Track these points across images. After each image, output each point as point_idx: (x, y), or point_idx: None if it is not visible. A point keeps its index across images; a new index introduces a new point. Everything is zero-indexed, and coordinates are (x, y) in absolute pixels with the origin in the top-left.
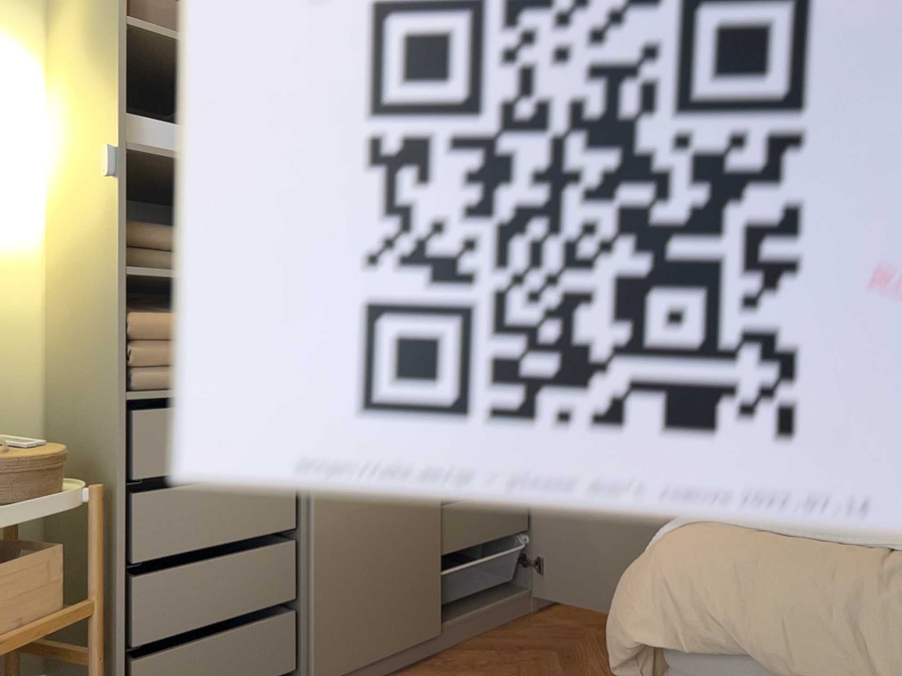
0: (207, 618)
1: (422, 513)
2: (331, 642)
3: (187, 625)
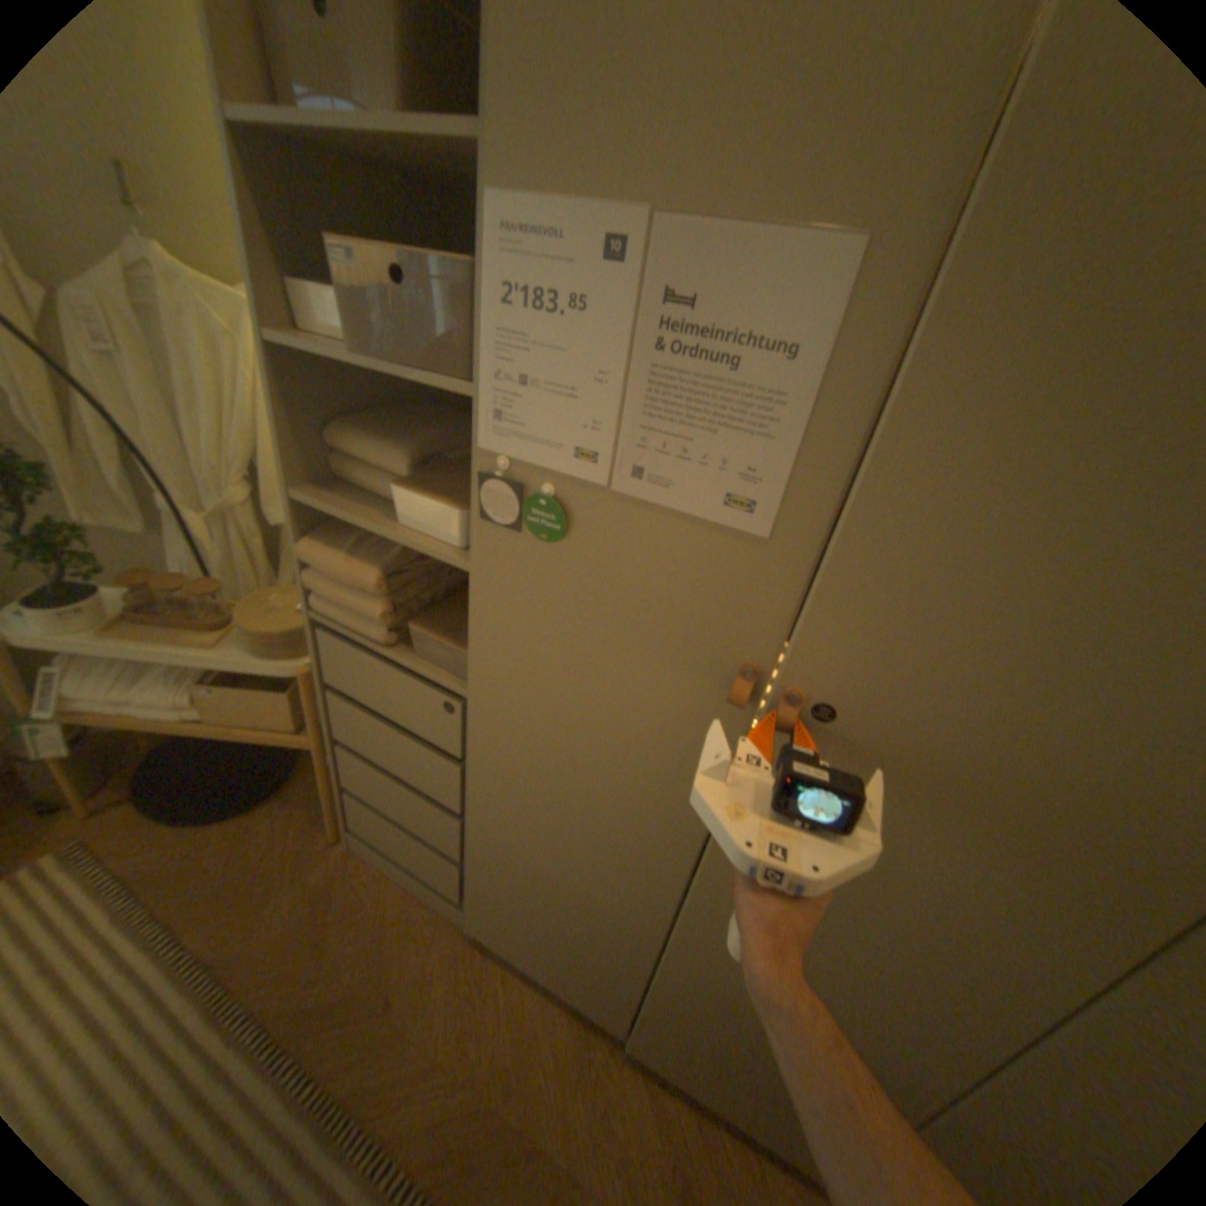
0: (391, 814)
1: (626, 939)
2: (487, 924)
3: (377, 805)
